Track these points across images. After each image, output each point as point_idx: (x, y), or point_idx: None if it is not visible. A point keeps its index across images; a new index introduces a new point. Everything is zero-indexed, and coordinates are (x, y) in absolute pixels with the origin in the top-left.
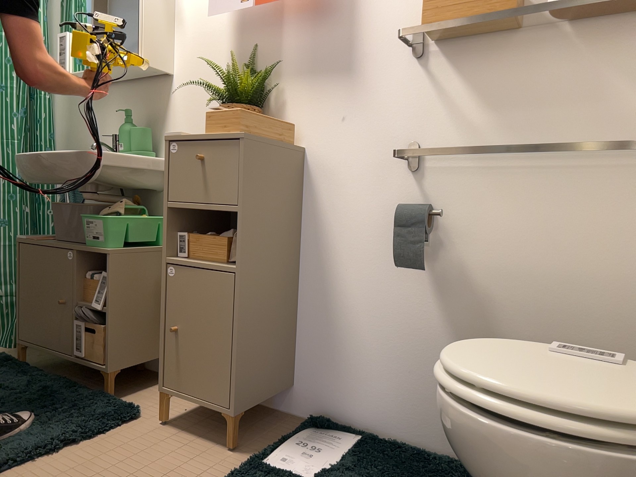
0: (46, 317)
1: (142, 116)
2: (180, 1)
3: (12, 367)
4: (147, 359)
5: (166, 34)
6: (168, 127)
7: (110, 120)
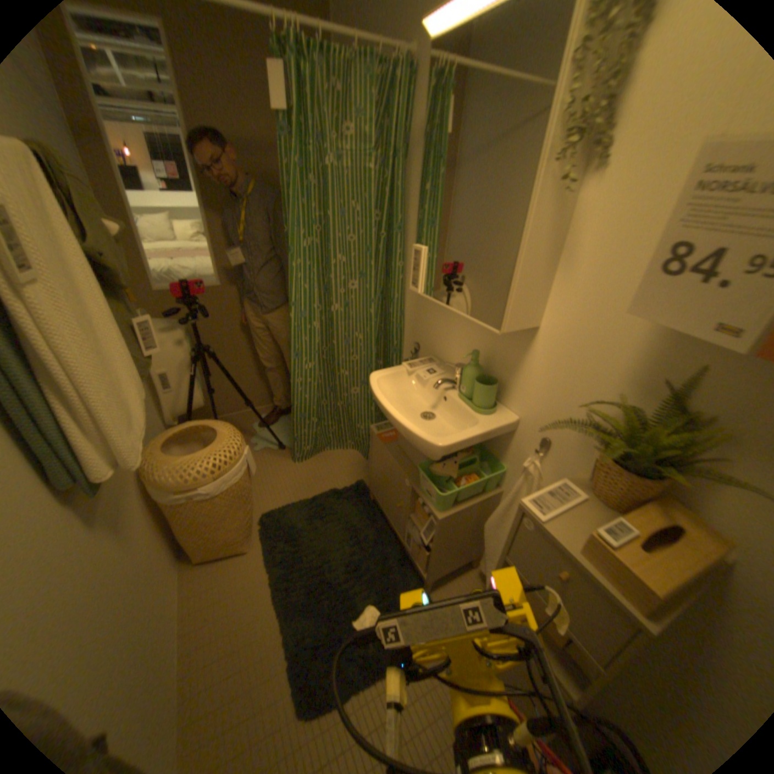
0: (385, 497)
1: (486, 345)
2: (575, 220)
3: (362, 513)
4: (457, 570)
5: (541, 279)
6: (514, 376)
7: (451, 326)
